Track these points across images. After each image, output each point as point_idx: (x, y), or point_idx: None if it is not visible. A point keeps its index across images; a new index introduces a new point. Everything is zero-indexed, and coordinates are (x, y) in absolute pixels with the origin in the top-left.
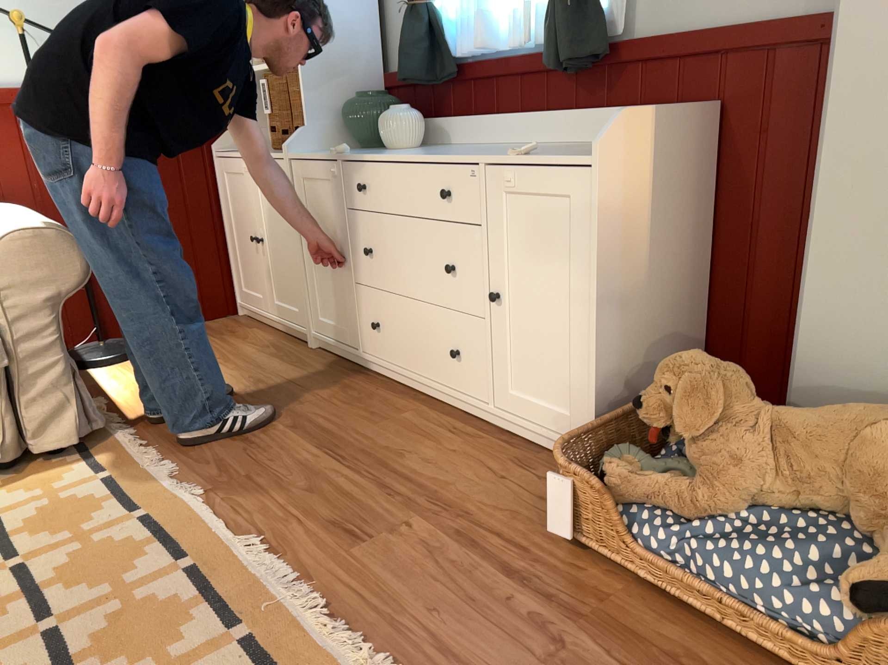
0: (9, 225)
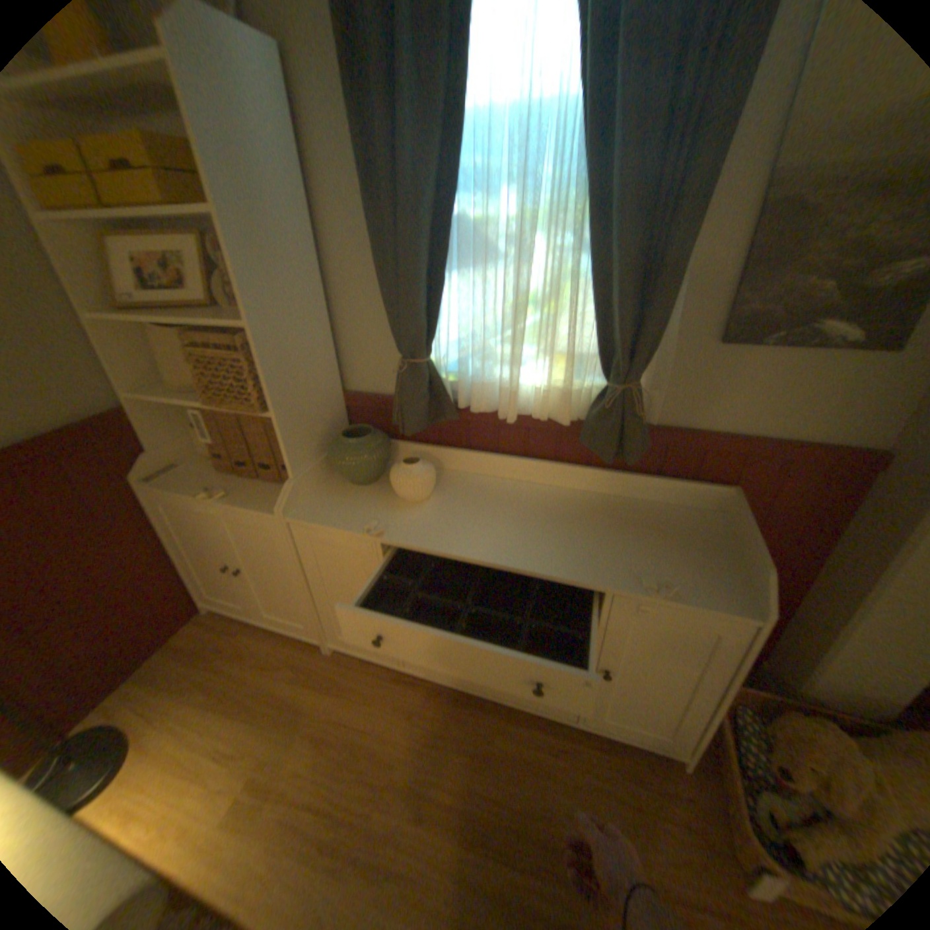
0: None
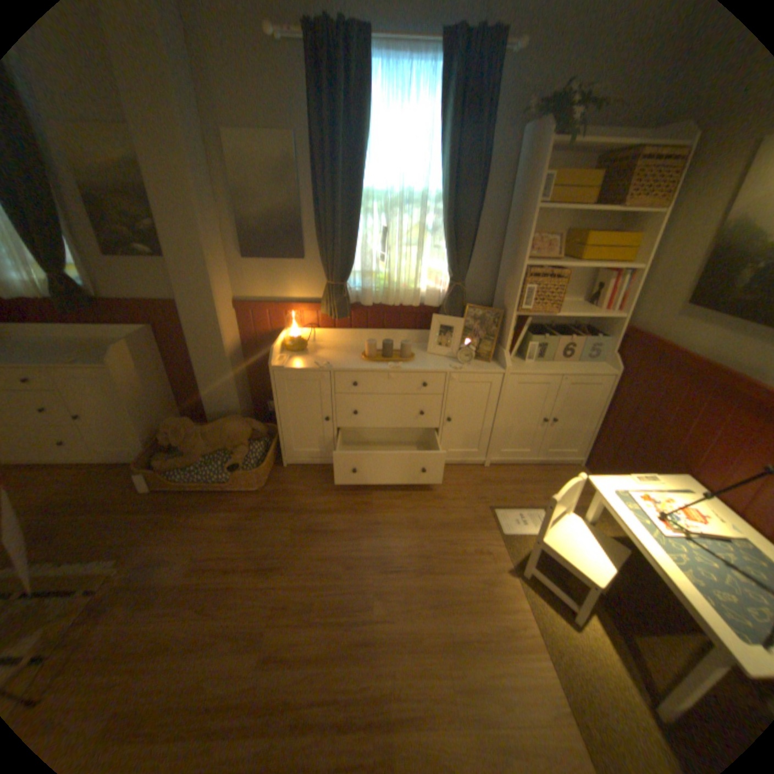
0: None
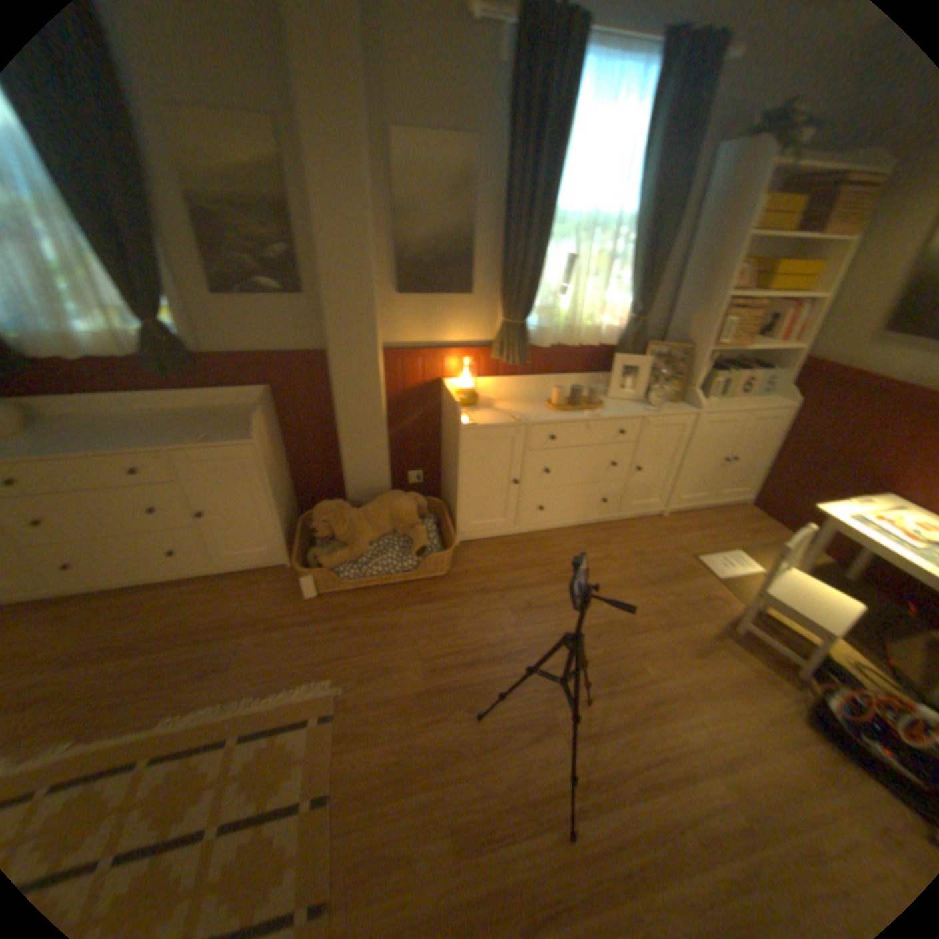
0: None
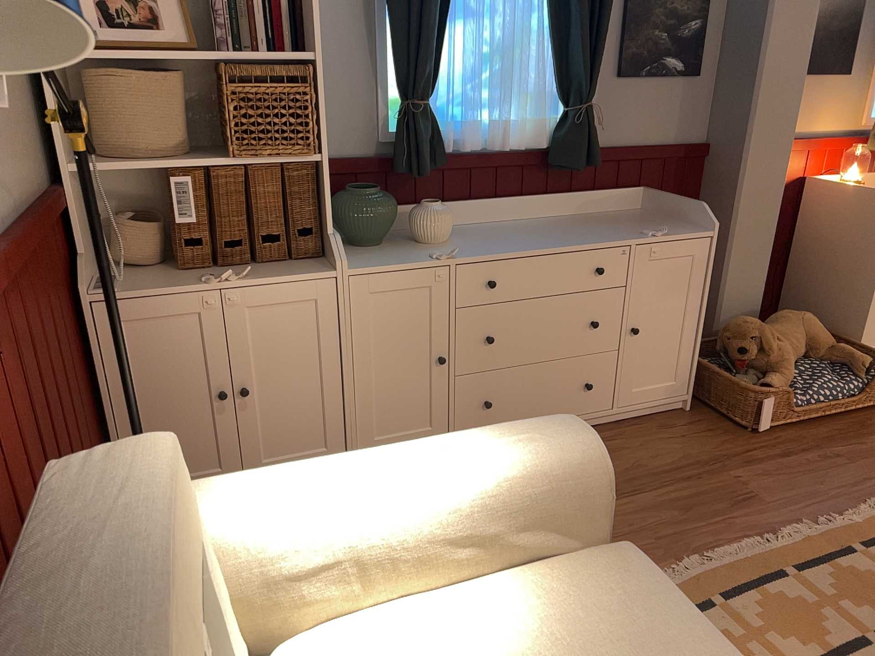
0: (517, 450)
